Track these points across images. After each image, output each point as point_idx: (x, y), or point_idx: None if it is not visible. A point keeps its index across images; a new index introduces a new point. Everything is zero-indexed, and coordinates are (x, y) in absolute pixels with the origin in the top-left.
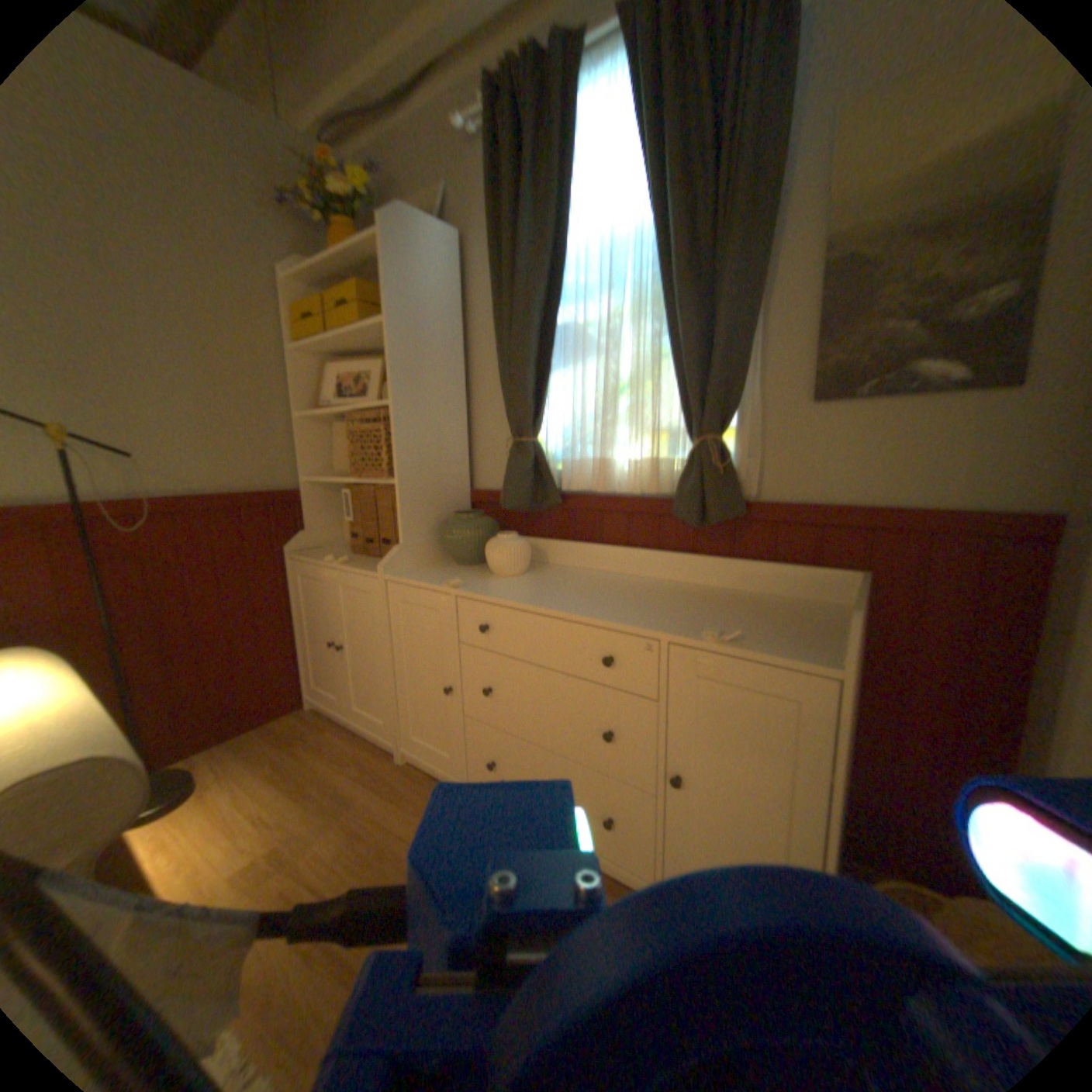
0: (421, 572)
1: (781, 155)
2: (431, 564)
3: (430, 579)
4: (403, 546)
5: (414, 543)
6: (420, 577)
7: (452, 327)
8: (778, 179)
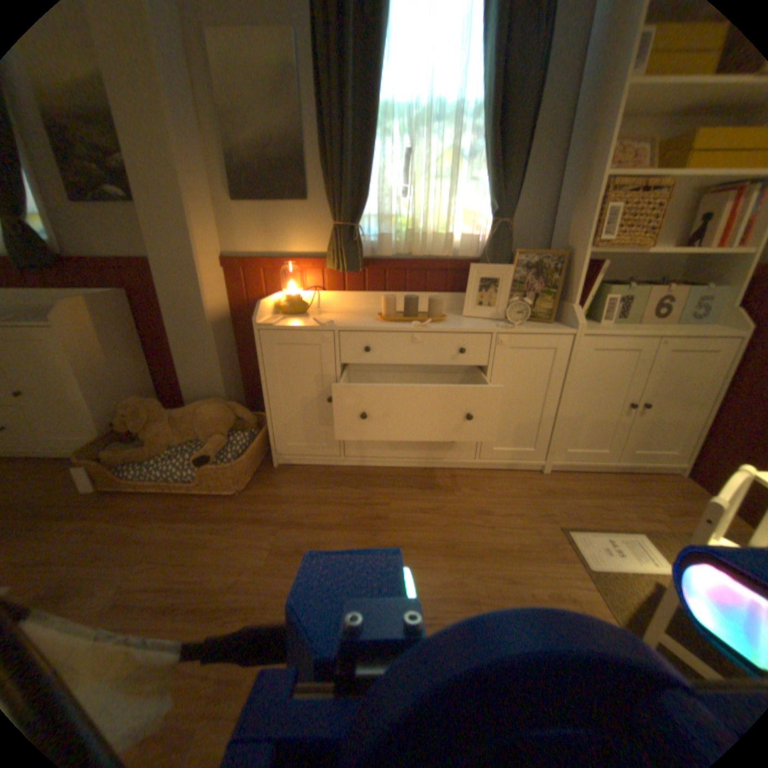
0: None
1: None
2: None
3: None
4: None
5: None
6: None
7: None
8: None
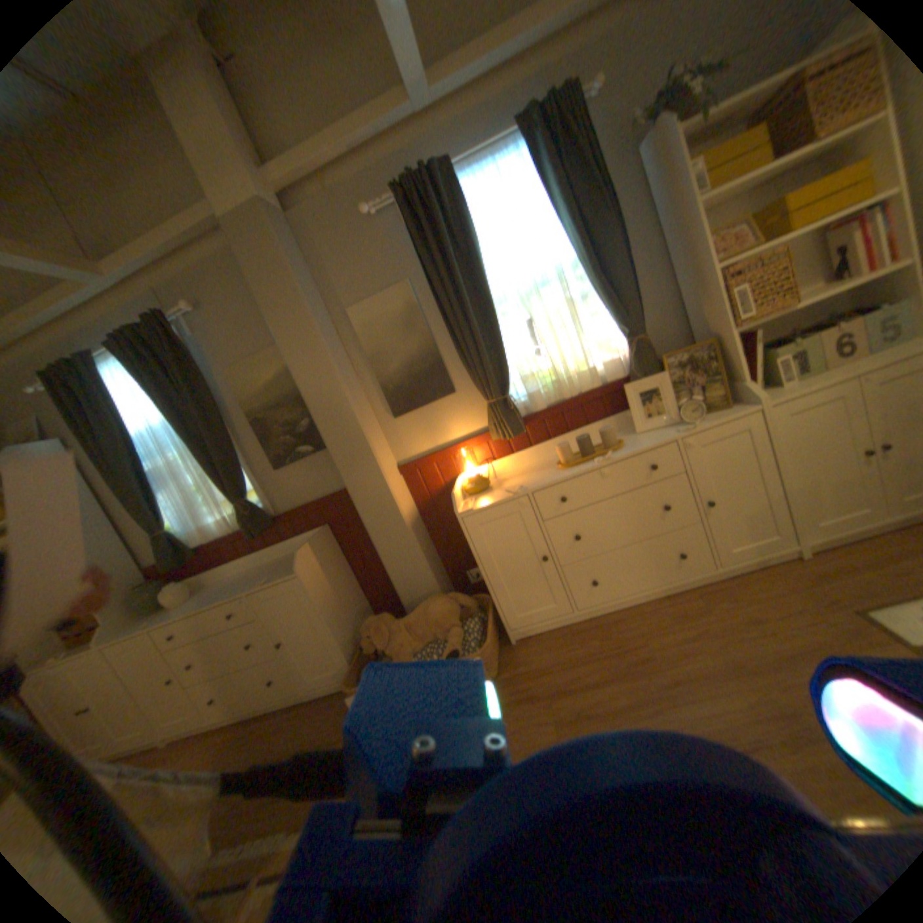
0: (122, 632)
1: (206, 392)
2: (128, 625)
3: (128, 632)
4: (102, 625)
5: (110, 619)
6: (121, 635)
7: (79, 490)
8: (210, 400)
